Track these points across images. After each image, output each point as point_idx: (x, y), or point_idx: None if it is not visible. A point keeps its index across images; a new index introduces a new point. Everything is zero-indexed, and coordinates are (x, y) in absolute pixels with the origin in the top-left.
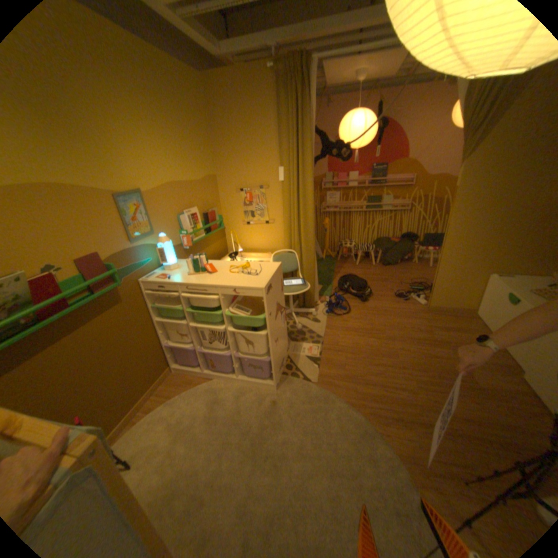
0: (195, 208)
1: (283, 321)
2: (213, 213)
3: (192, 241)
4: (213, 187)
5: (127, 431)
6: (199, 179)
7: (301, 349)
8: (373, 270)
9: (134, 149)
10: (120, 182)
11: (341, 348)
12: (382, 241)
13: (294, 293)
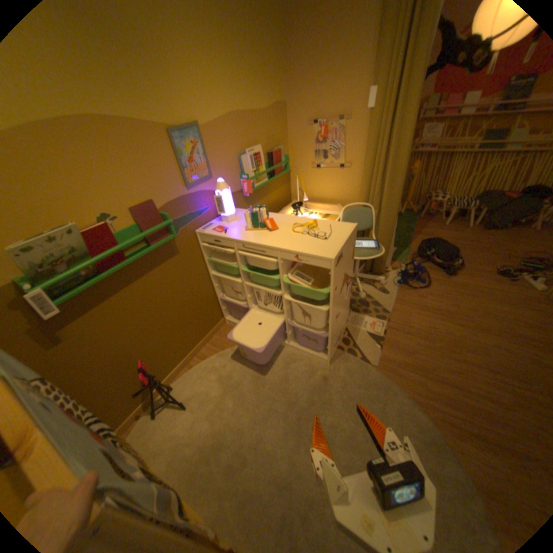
0: (258, 146)
1: (348, 294)
2: (278, 153)
3: (253, 187)
4: (281, 118)
5: (185, 373)
6: (266, 108)
7: (363, 323)
8: (468, 234)
9: (190, 66)
10: (175, 112)
11: (412, 330)
12: (491, 196)
13: (364, 258)
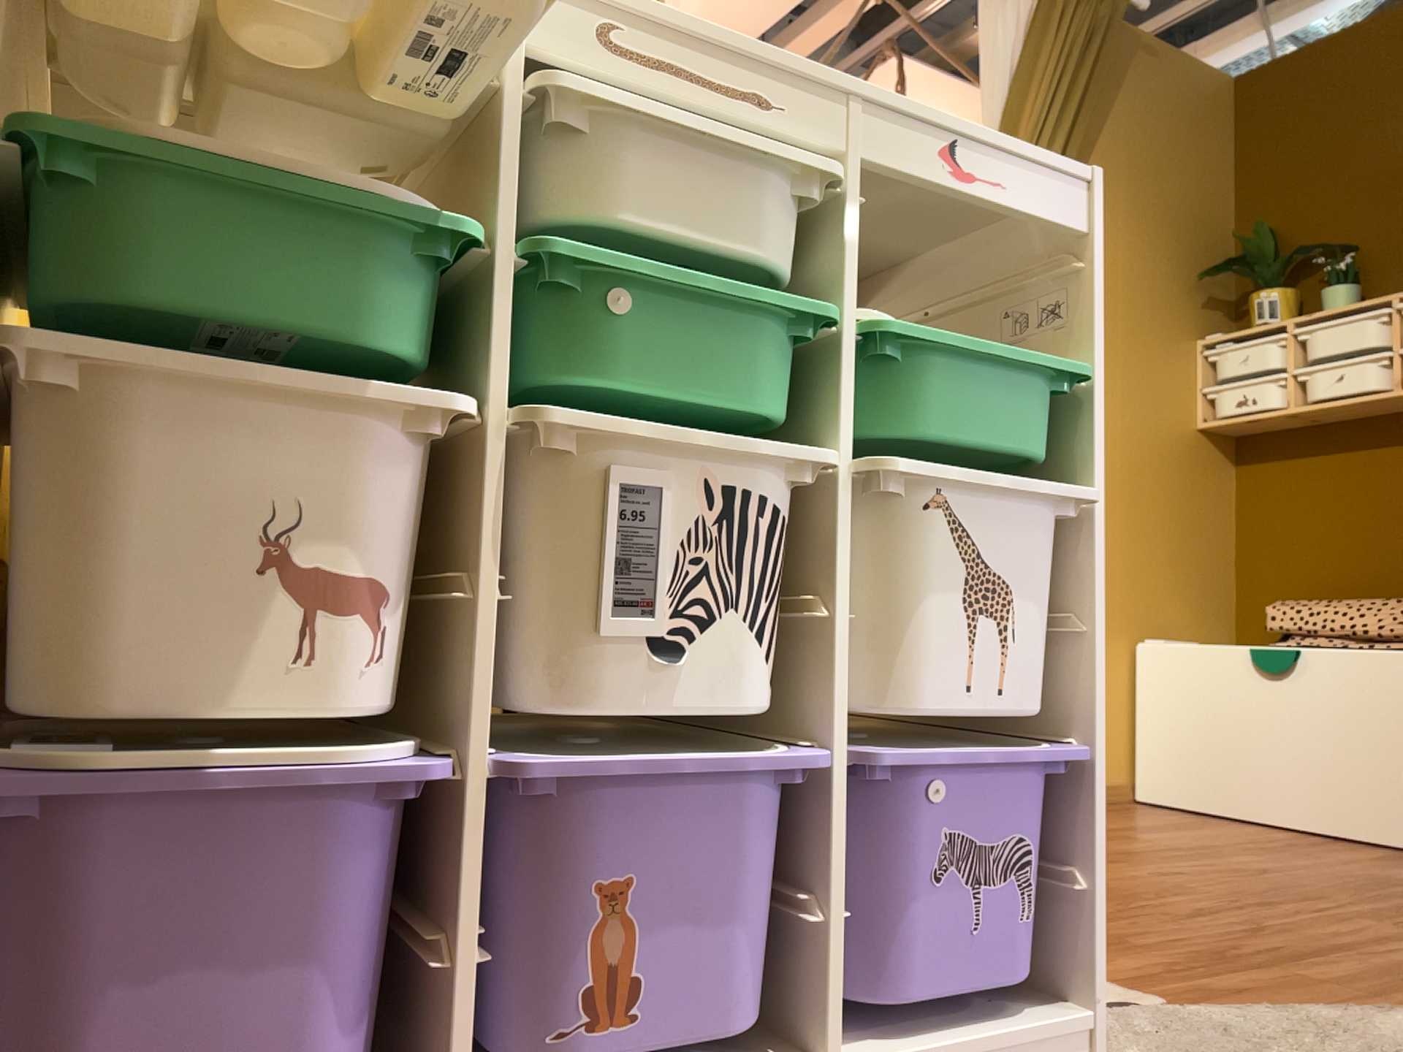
0: None
1: None
2: None
3: None
4: None
5: None
6: None
7: None
8: None
9: None
10: None
11: None
12: None
13: None
